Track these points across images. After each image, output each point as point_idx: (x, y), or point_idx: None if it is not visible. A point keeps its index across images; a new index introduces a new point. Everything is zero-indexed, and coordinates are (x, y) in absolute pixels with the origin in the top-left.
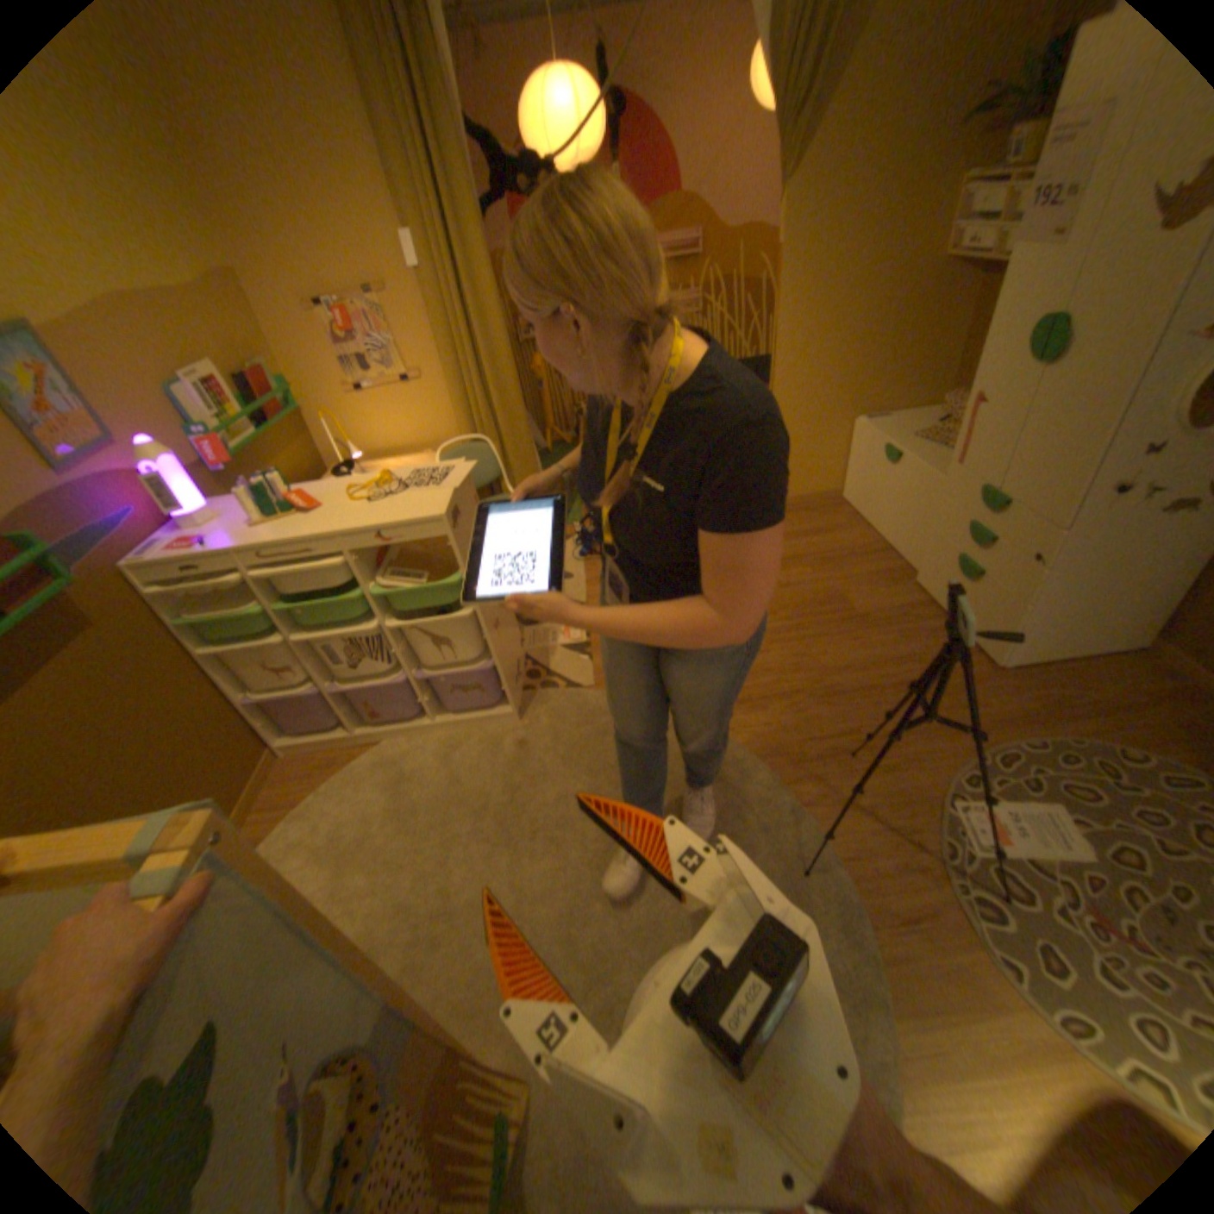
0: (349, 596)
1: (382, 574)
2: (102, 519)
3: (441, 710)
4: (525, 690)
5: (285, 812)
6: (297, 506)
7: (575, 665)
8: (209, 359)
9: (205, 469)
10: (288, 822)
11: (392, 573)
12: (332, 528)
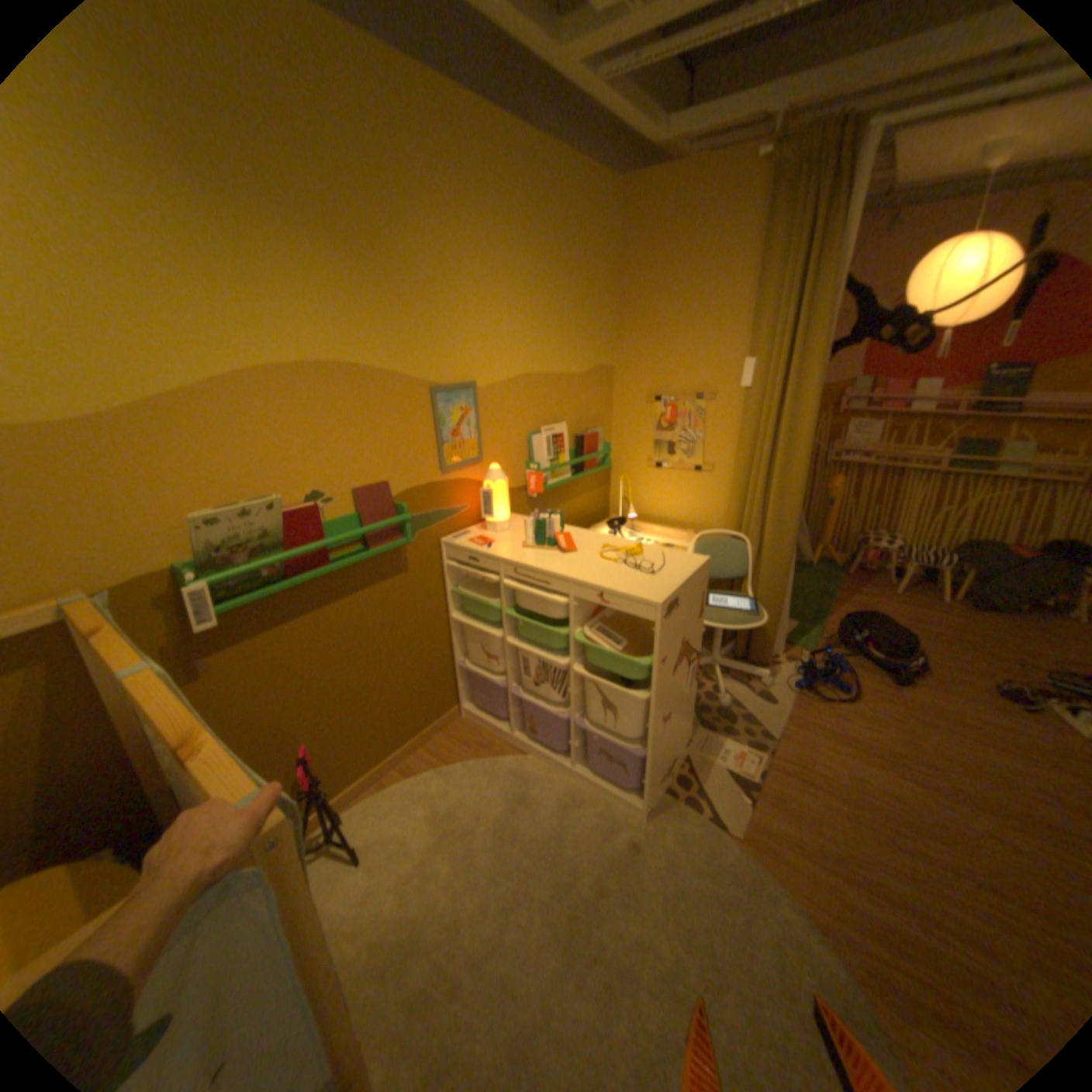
0: (563, 626)
1: (592, 624)
2: (450, 507)
3: (586, 761)
4: (670, 794)
5: (441, 763)
6: (561, 544)
7: (734, 802)
8: (567, 422)
9: (526, 493)
10: (437, 774)
11: (599, 628)
12: (571, 573)
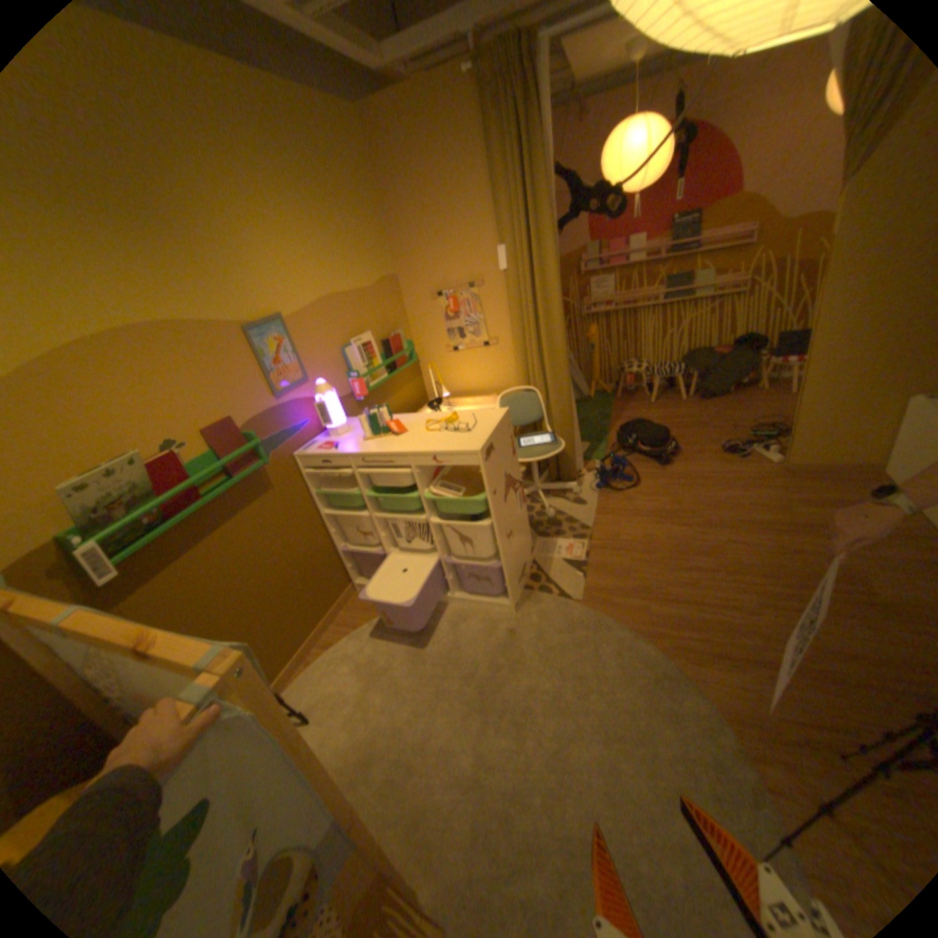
0: (414, 493)
1: (435, 484)
2: (292, 425)
3: (461, 587)
4: (526, 589)
5: (350, 630)
6: (393, 430)
7: (571, 578)
8: (371, 331)
9: (354, 398)
10: (349, 638)
11: (441, 484)
12: (407, 448)
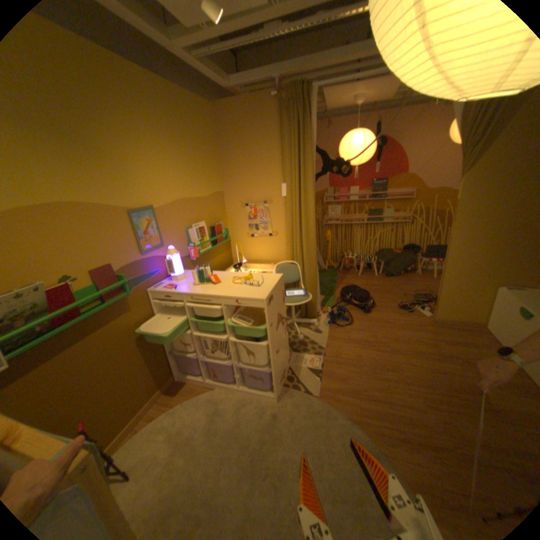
0: (221, 320)
1: (235, 316)
2: (149, 272)
3: (243, 383)
4: (285, 386)
5: (167, 408)
6: (212, 280)
7: (312, 381)
8: (205, 220)
9: (190, 258)
10: (166, 414)
11: (239, 316)
12: (220, 293)
